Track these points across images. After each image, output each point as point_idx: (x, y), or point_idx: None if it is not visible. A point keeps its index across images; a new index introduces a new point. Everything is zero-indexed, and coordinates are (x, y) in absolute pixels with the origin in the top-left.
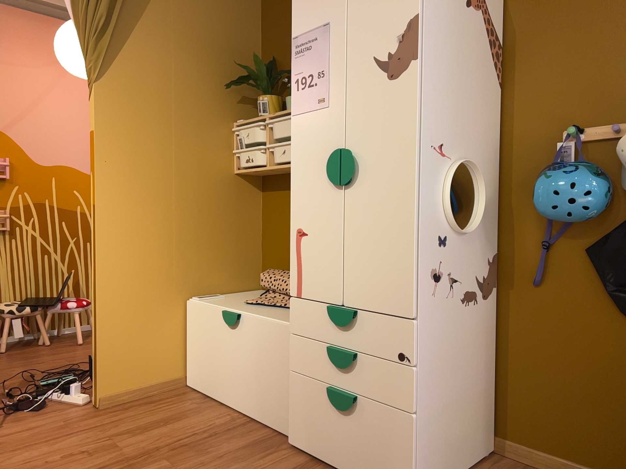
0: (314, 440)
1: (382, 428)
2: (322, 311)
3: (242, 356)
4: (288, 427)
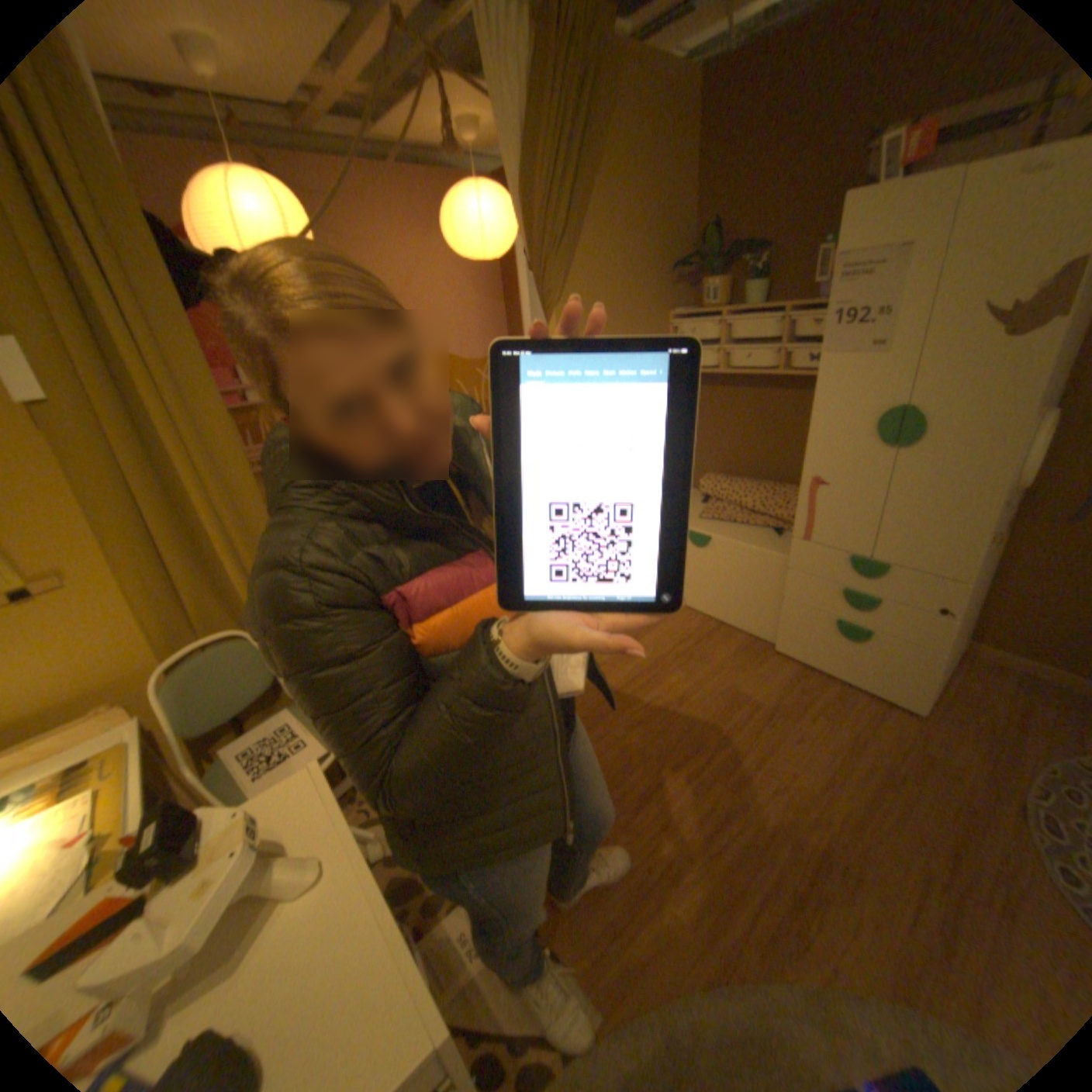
0: (811, 653)
1: (902, 658)
2: (838, 556)
3: (713, 572)
4: (778, 639)
